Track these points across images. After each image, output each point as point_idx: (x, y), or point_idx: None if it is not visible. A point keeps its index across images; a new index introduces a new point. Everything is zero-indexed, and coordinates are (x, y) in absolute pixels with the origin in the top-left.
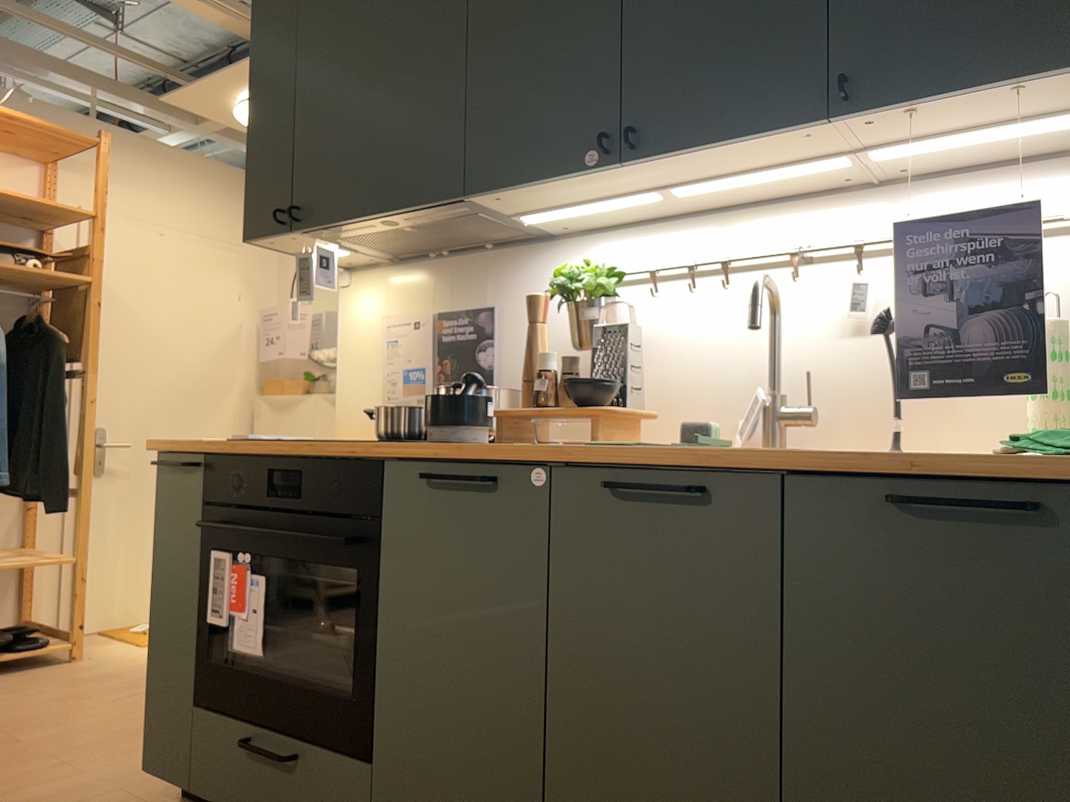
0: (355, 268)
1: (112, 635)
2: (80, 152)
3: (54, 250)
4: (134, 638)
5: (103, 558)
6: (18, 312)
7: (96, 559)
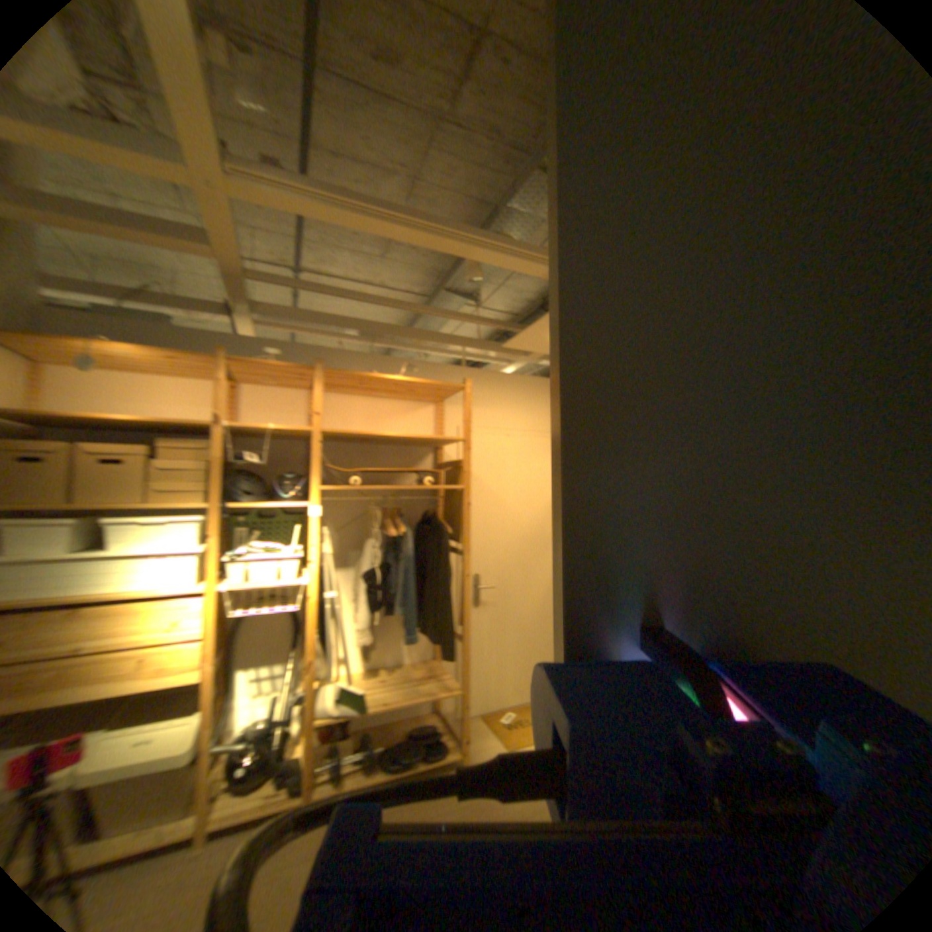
0: None
1: (487, 724)
2: (451, 392)
3: (441, 457)
4: (501, 736)
5: (479, 662)
6: (422, 501)
7: (475, 663)
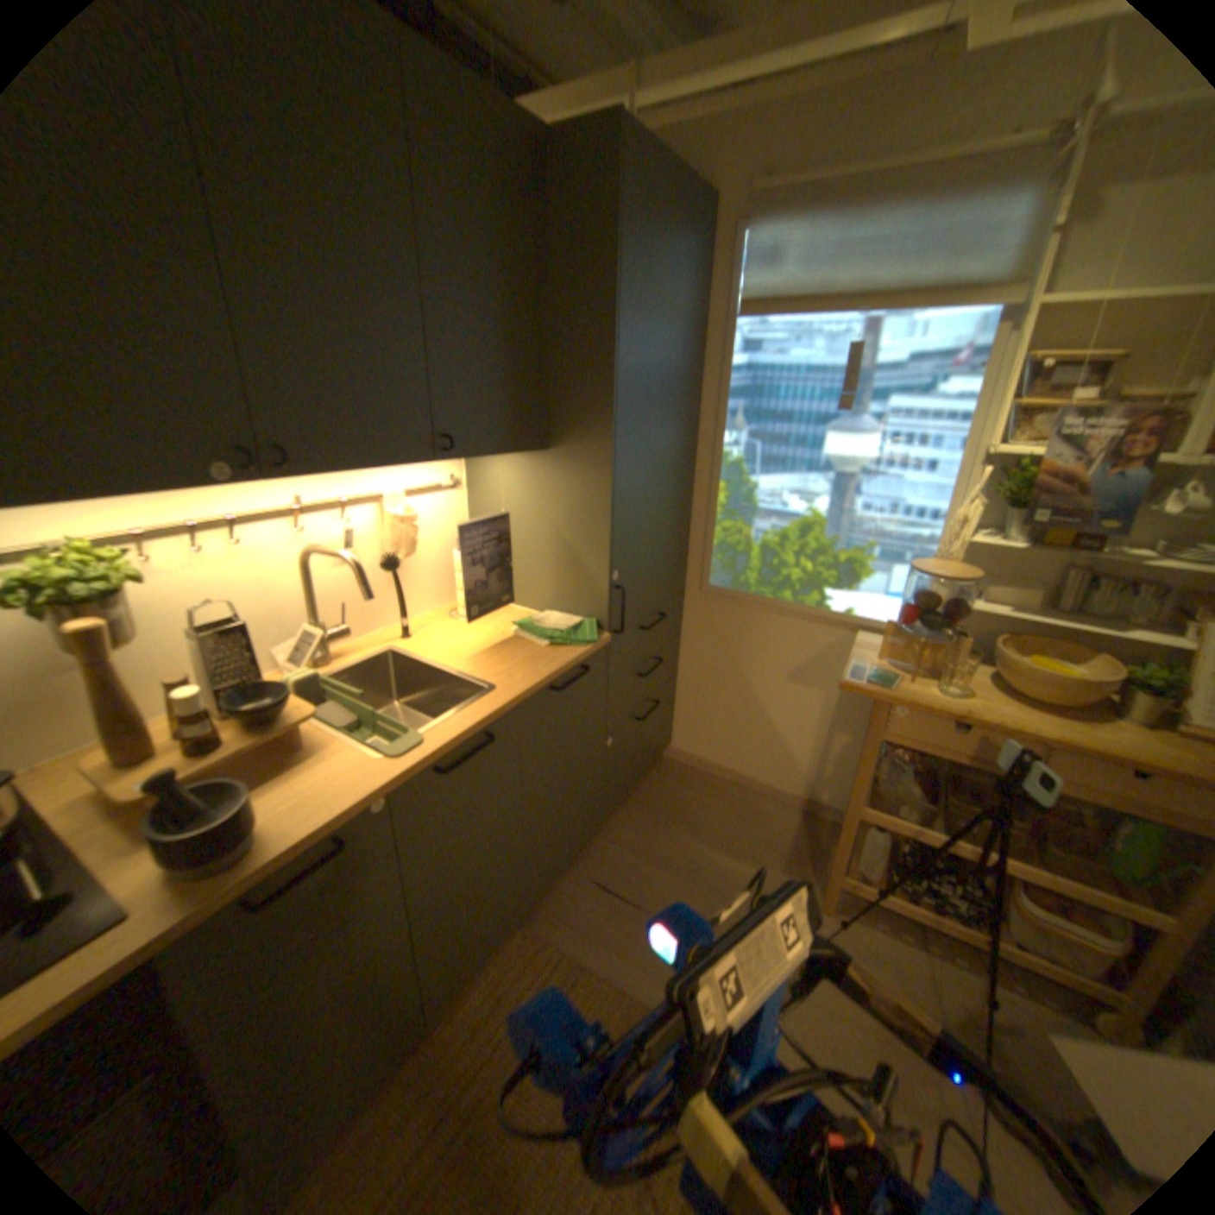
0: None
1: None
2: None
3: None
4: None
5: None
6: None
7: None
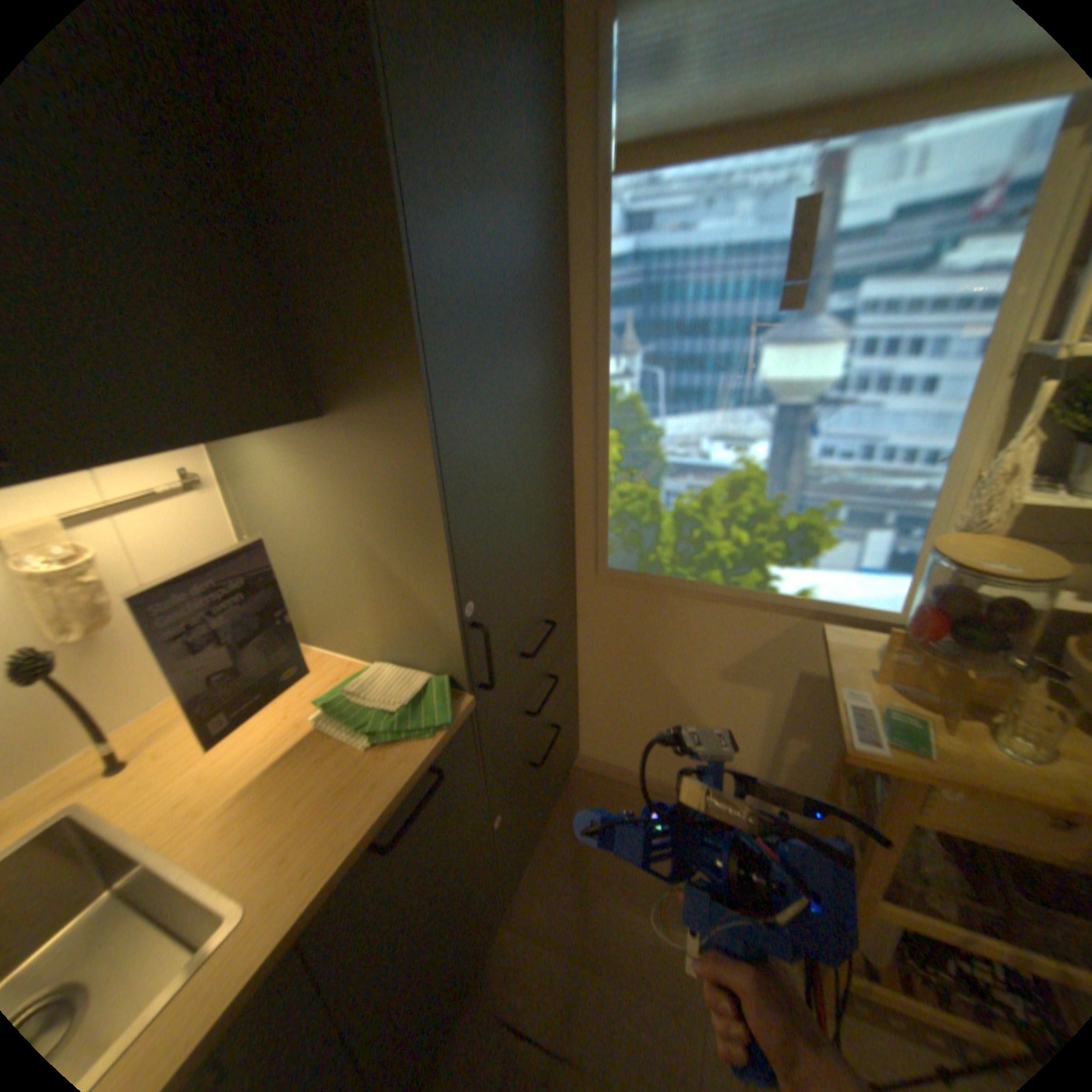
0: None
1: None
2: None
3: None
4: None
5: None
6: None
7: None
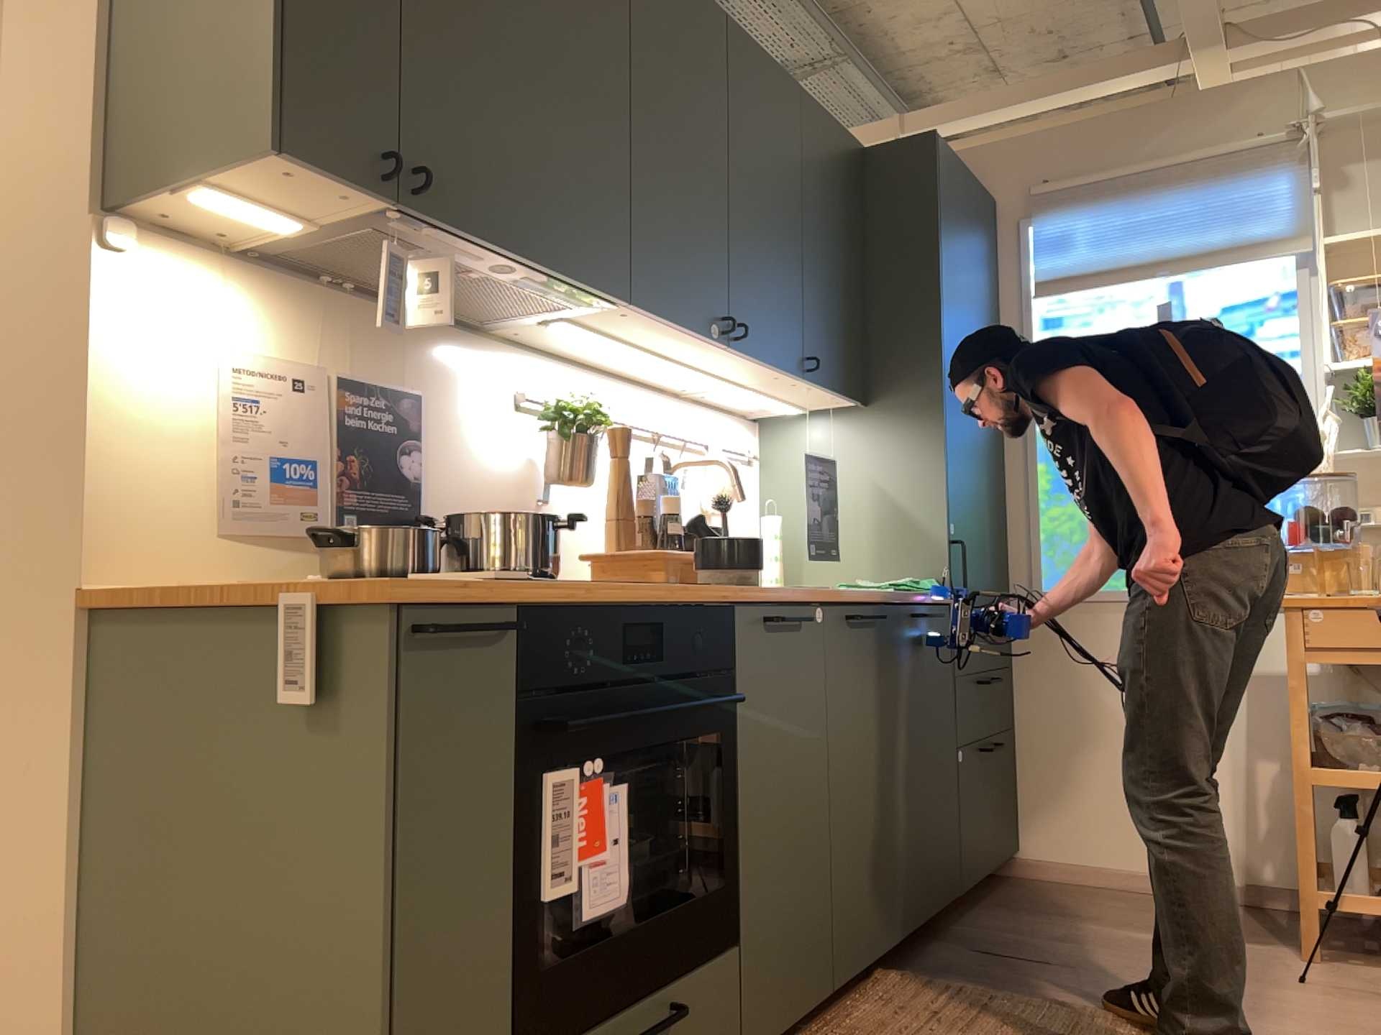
0: (133, 219)
1: None
2: None
3: None
4: None
5: None
6: None
7: None
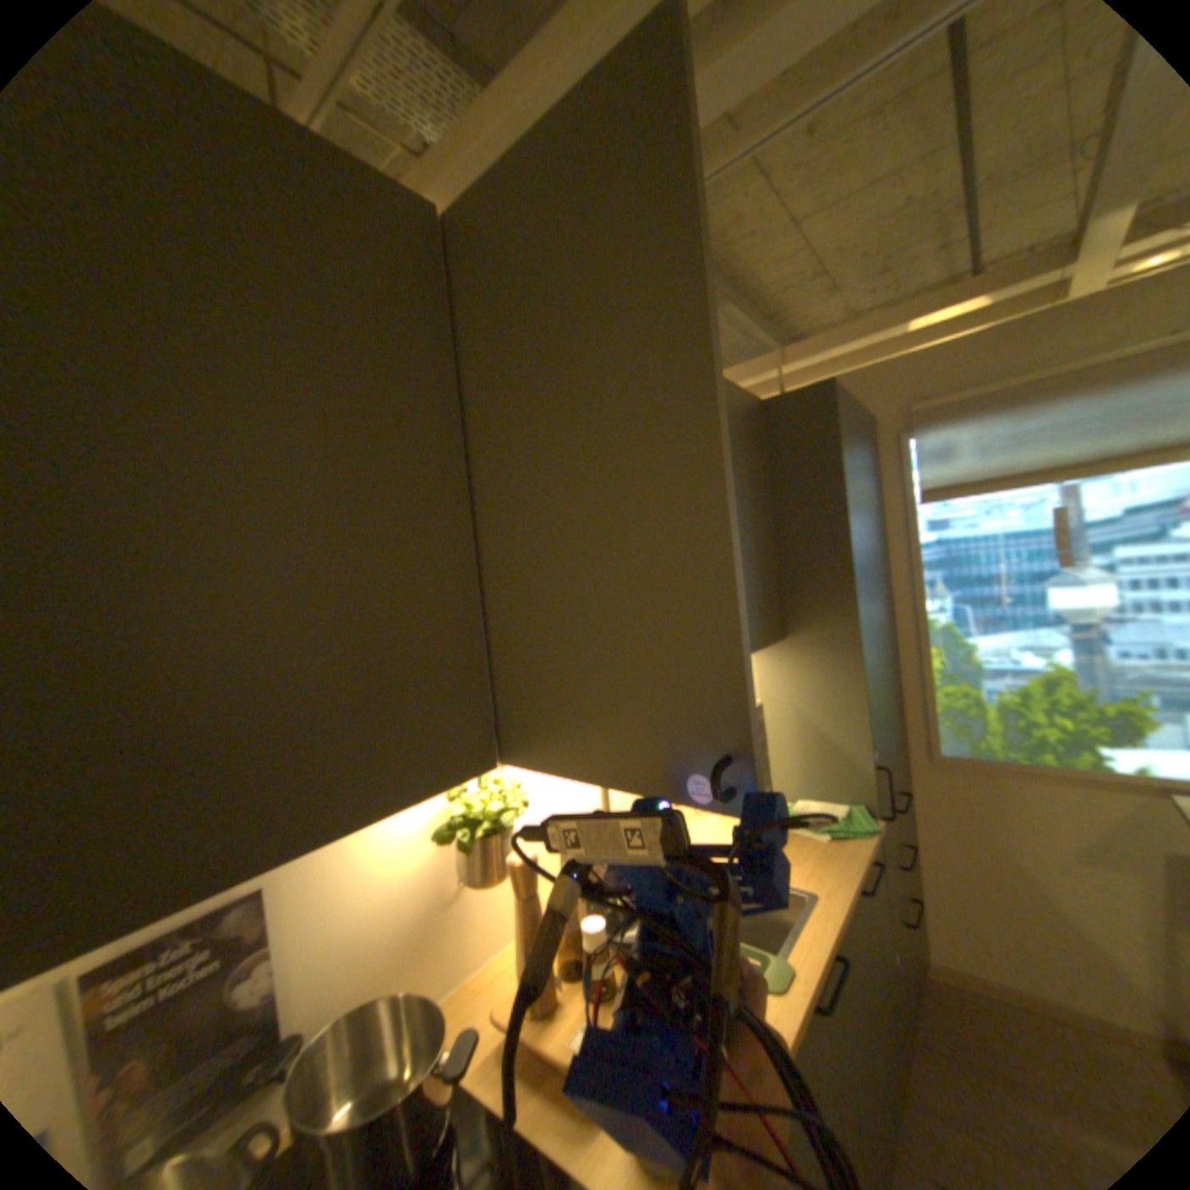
0: None
1: None
2: None
3: None
4: None
5: None
6: None
7: None
